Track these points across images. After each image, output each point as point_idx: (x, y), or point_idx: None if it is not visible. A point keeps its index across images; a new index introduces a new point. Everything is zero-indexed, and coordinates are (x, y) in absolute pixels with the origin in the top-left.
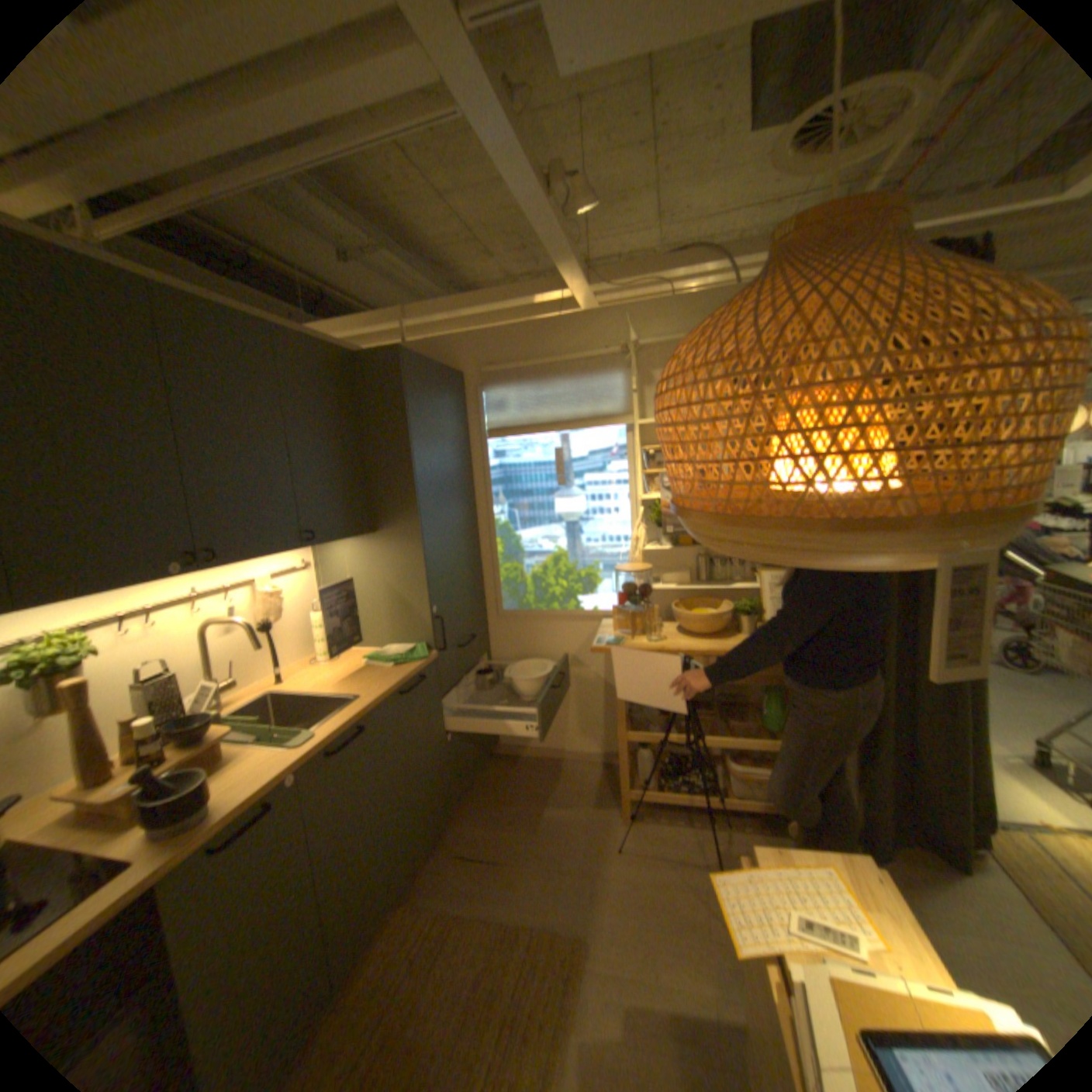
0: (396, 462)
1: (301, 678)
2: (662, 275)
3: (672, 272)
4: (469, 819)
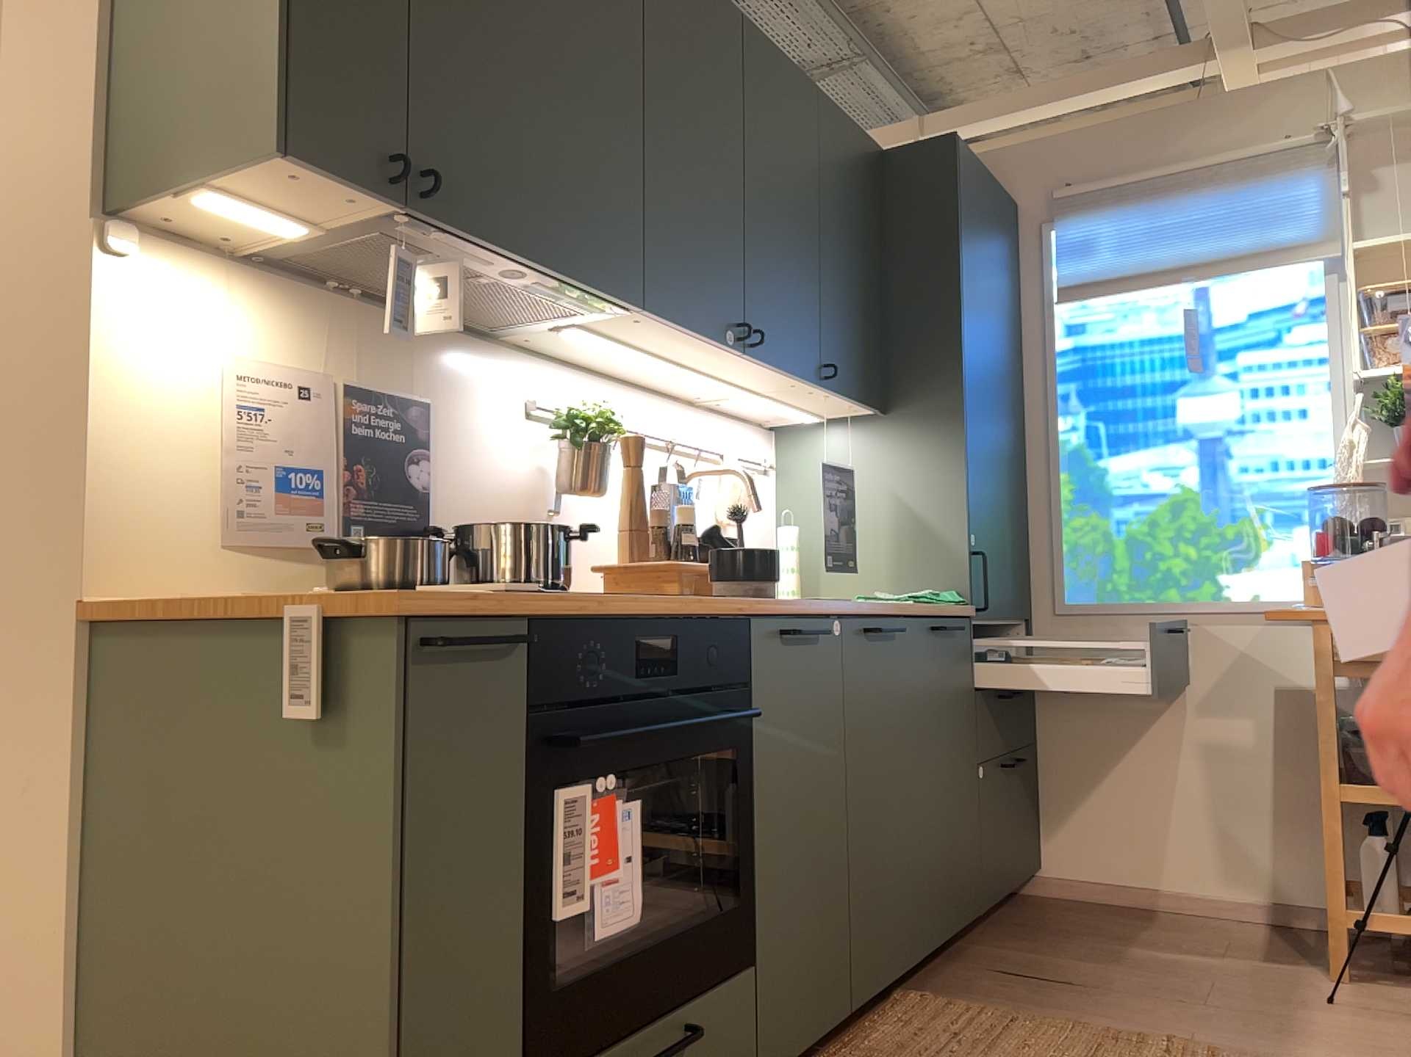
0: (935, 301)
1: None
2: (1388, 21)
3: (1408, 15)
4: (1007, 942)
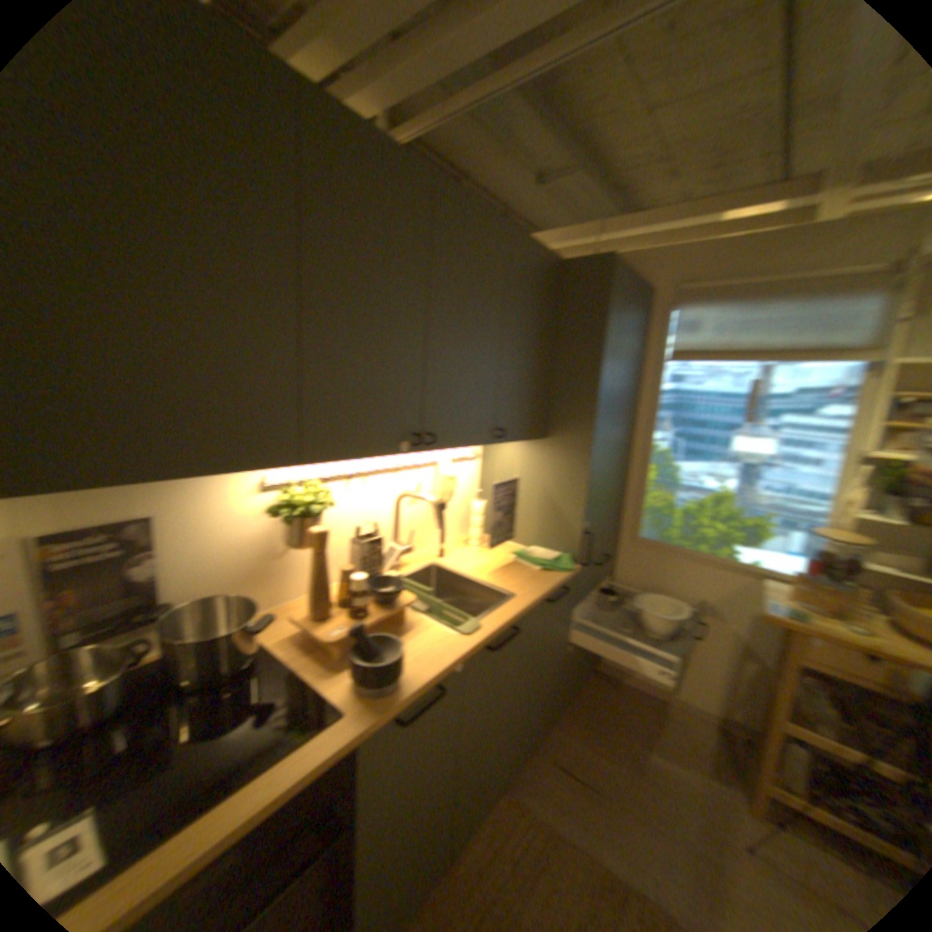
0: (584, 373)
1: (459, 556)
2: None
3: None
4: (571, 729)
